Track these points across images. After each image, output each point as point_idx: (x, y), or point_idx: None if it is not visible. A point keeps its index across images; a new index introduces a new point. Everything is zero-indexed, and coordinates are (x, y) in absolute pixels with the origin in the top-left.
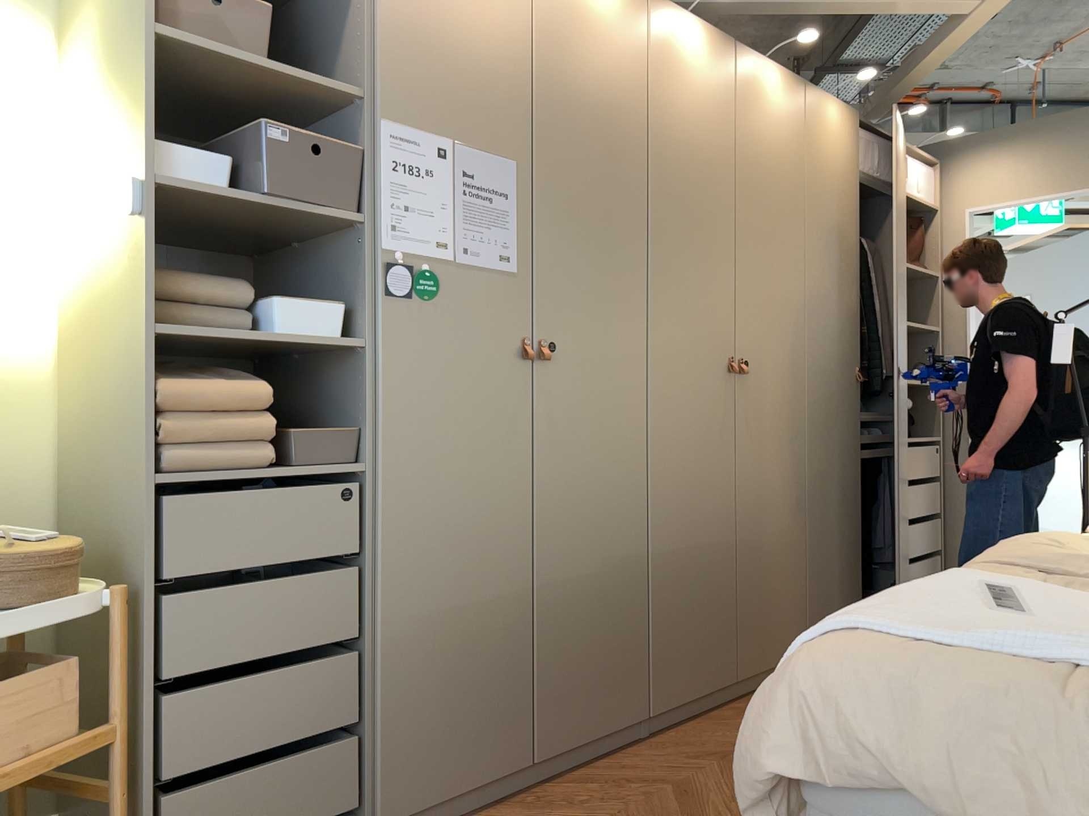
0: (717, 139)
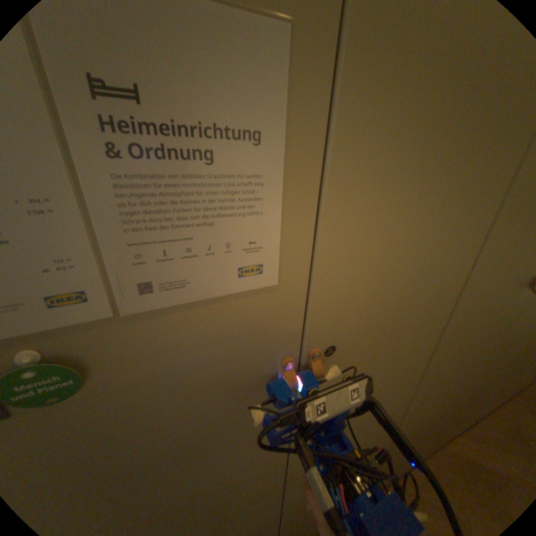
0: None
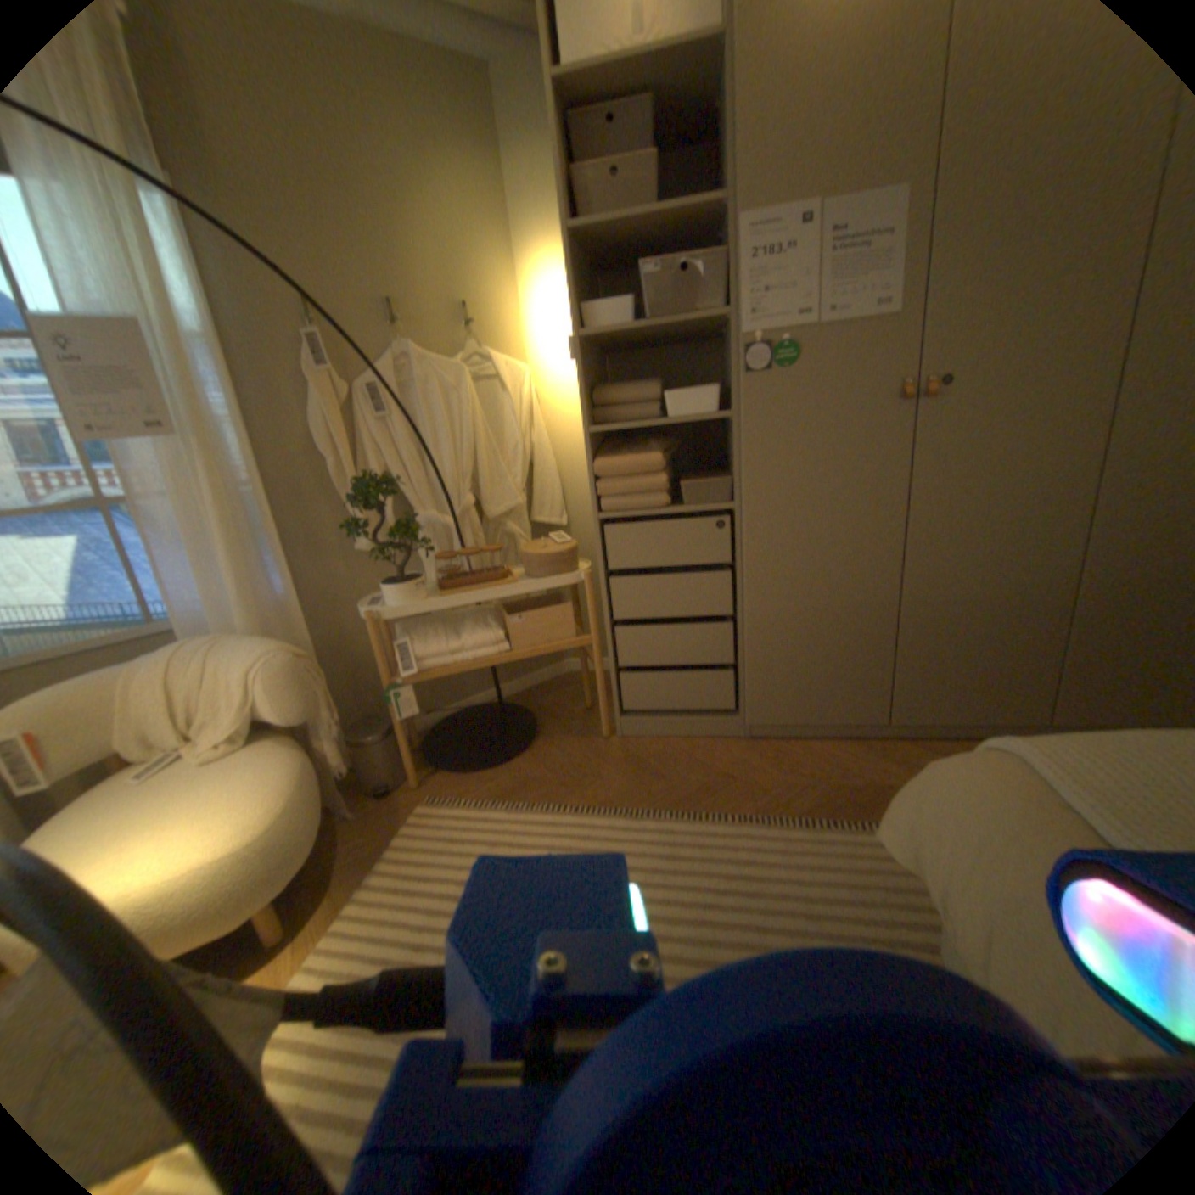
0: None
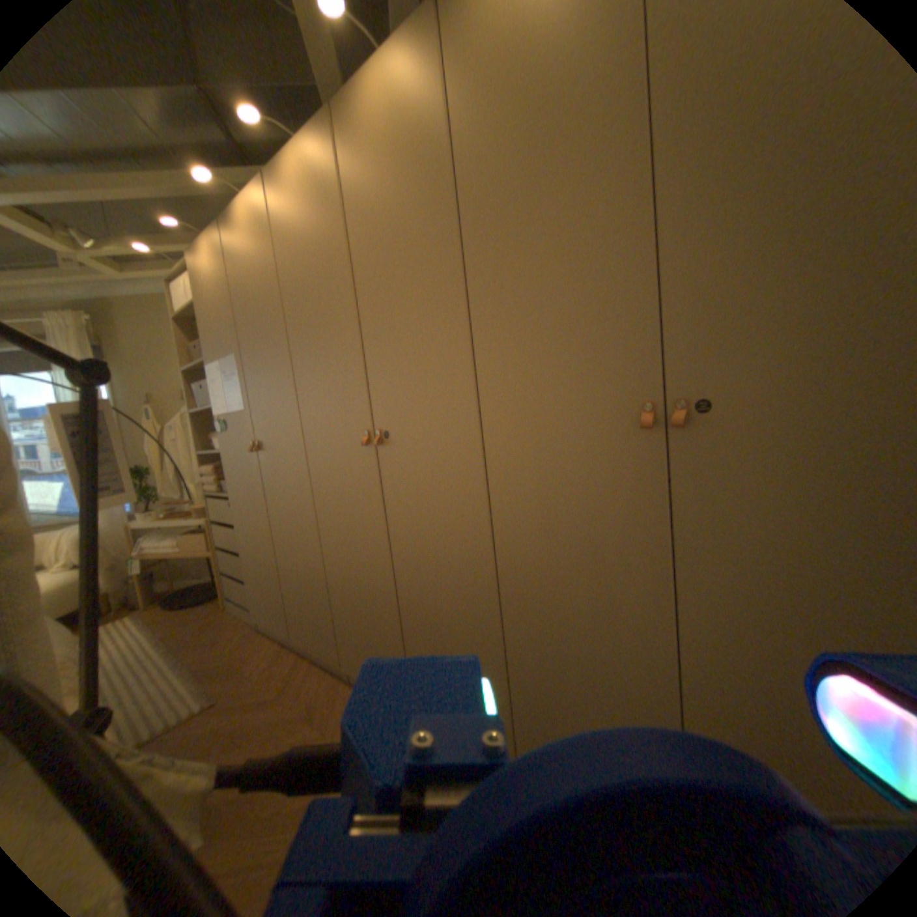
0: (322, 232)
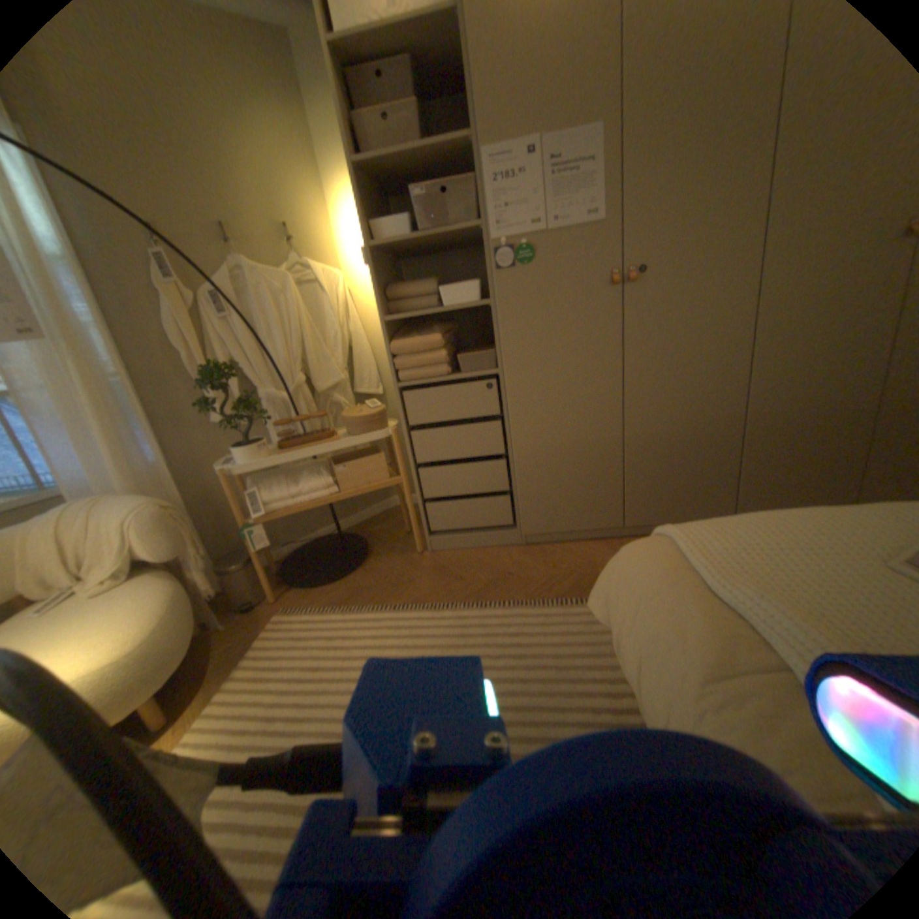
0: None
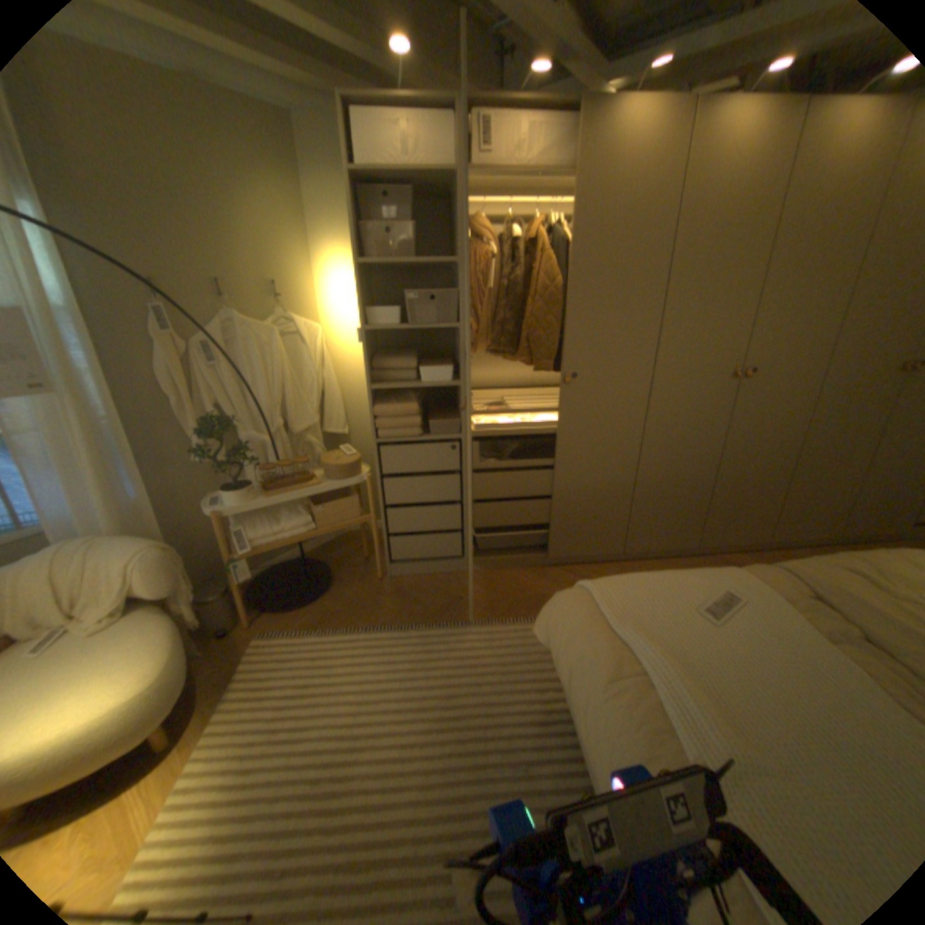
0: (756, 204)
